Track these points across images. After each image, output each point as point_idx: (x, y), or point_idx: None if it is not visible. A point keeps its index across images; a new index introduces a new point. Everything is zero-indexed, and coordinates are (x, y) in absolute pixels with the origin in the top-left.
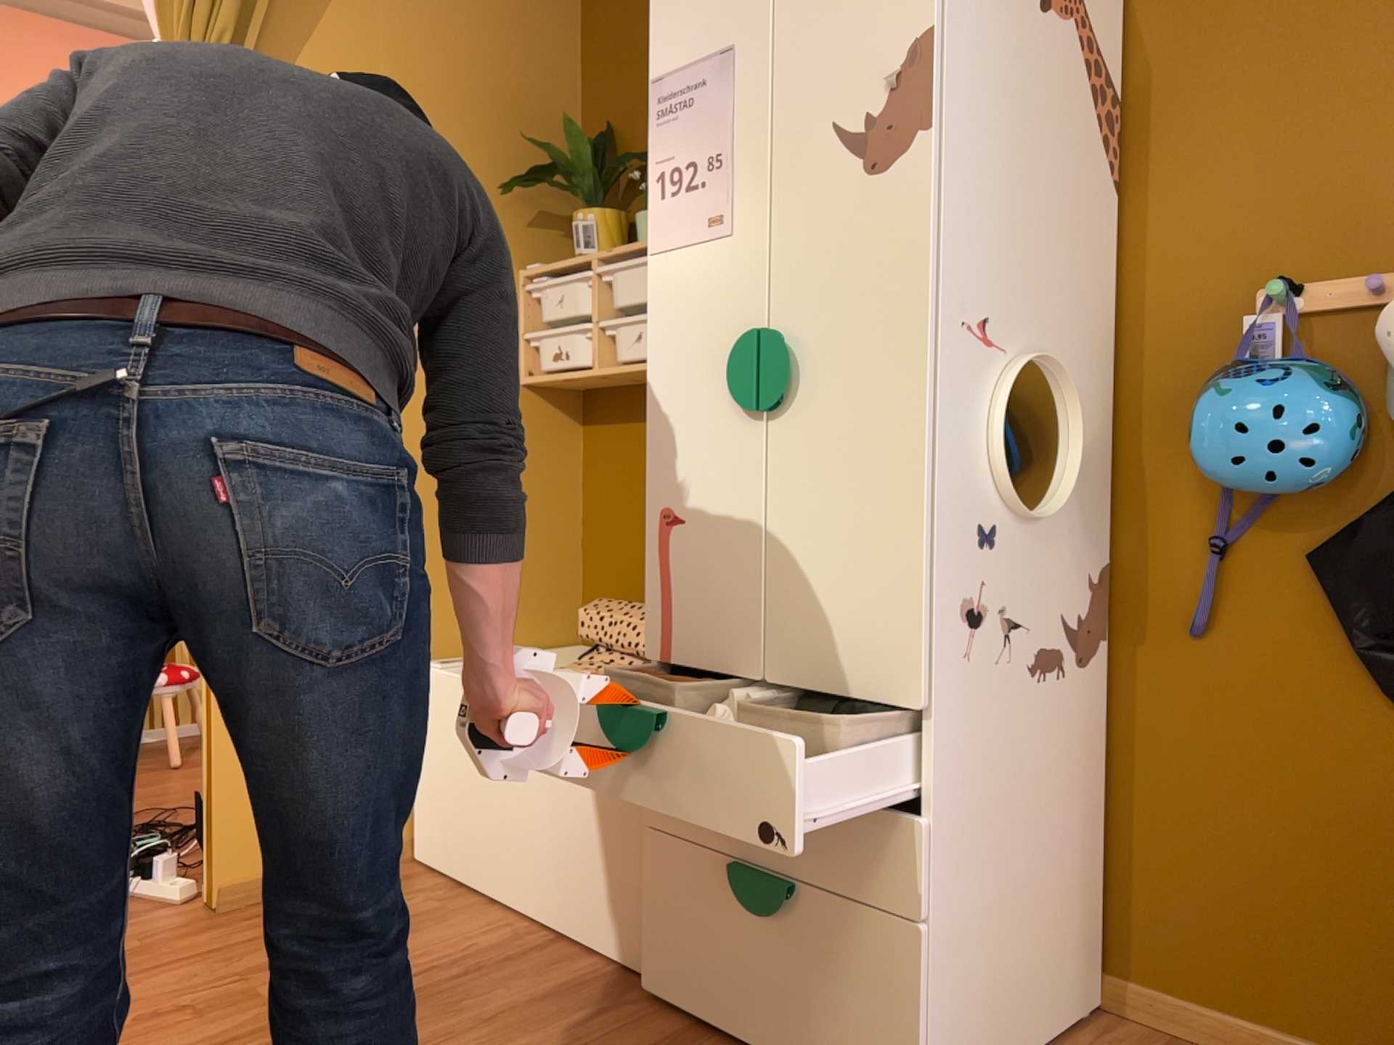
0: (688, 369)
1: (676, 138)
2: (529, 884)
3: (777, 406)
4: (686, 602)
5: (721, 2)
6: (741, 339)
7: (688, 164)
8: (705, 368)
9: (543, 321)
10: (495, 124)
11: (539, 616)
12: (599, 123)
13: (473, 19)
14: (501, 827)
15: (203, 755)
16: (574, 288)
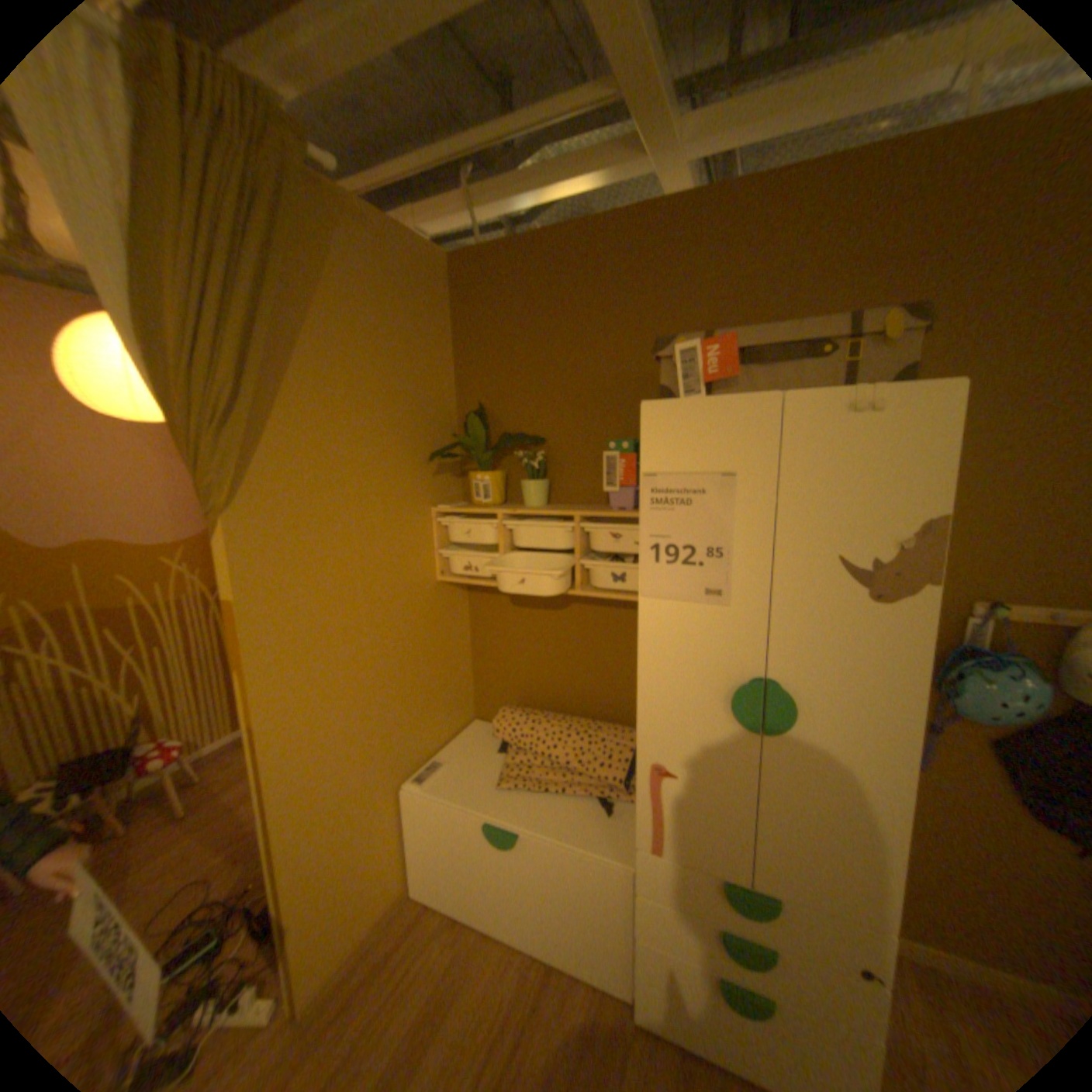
0: (682, 684)
1: (672, 524)
2: (518, 933)
3: (778, 735)
4: (678, 826)
5: (722, 433)
6: (748, 687)
7: (685, 545)
8: (699, 687)
9: (447, 536)
10: (409, 409)
11: (455, 714)
12: (470, 400)
13: (390, 333)
14: (491, 898)
15: (272, 928)
16: (482, 529)
